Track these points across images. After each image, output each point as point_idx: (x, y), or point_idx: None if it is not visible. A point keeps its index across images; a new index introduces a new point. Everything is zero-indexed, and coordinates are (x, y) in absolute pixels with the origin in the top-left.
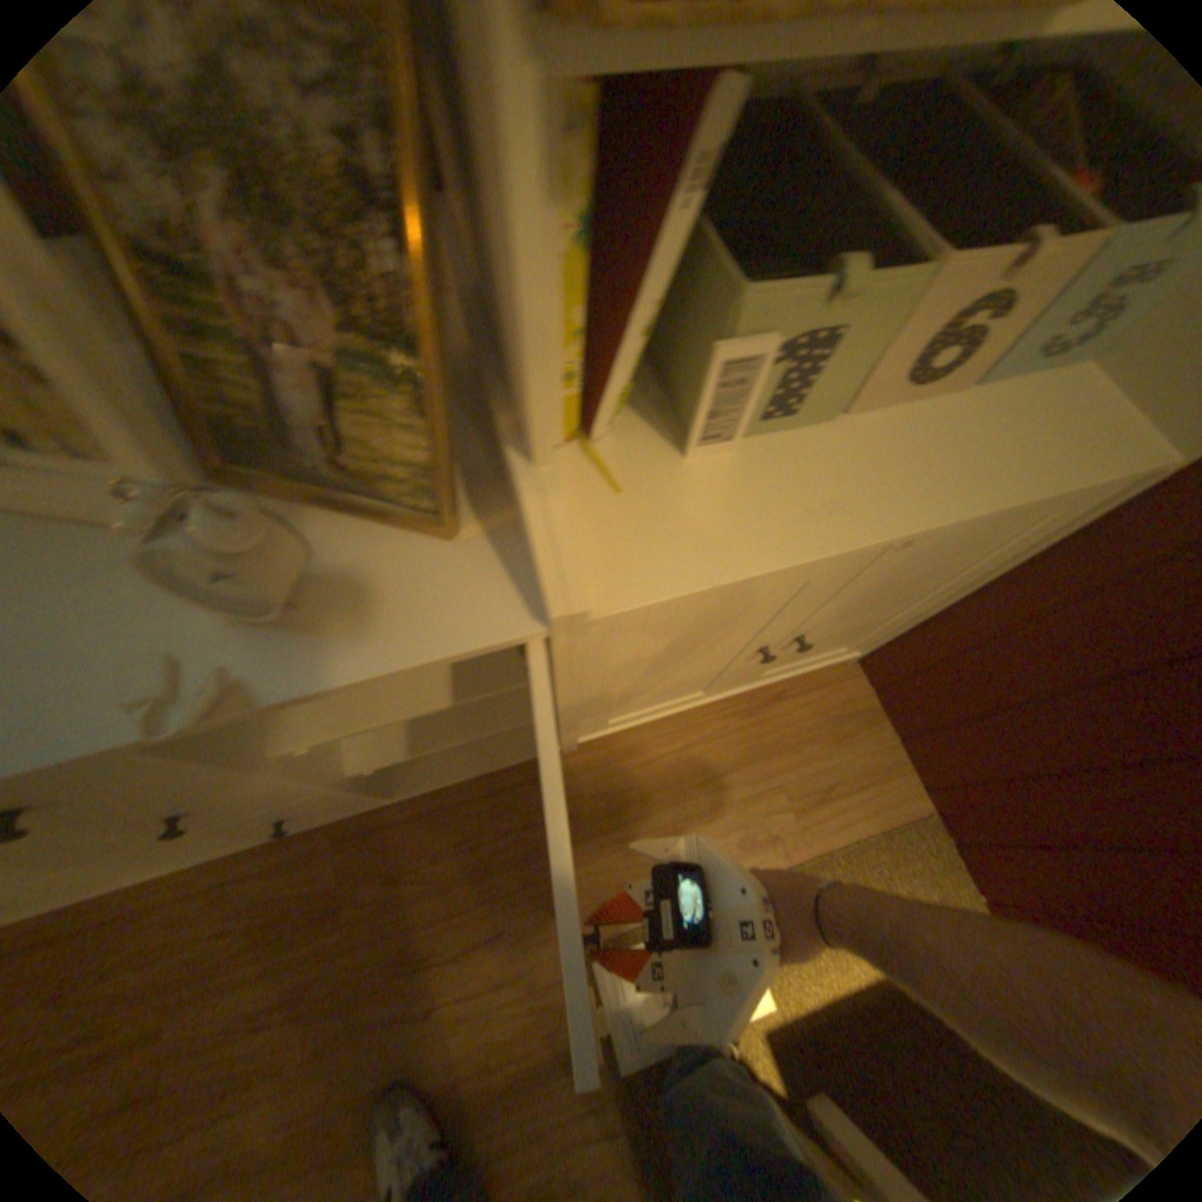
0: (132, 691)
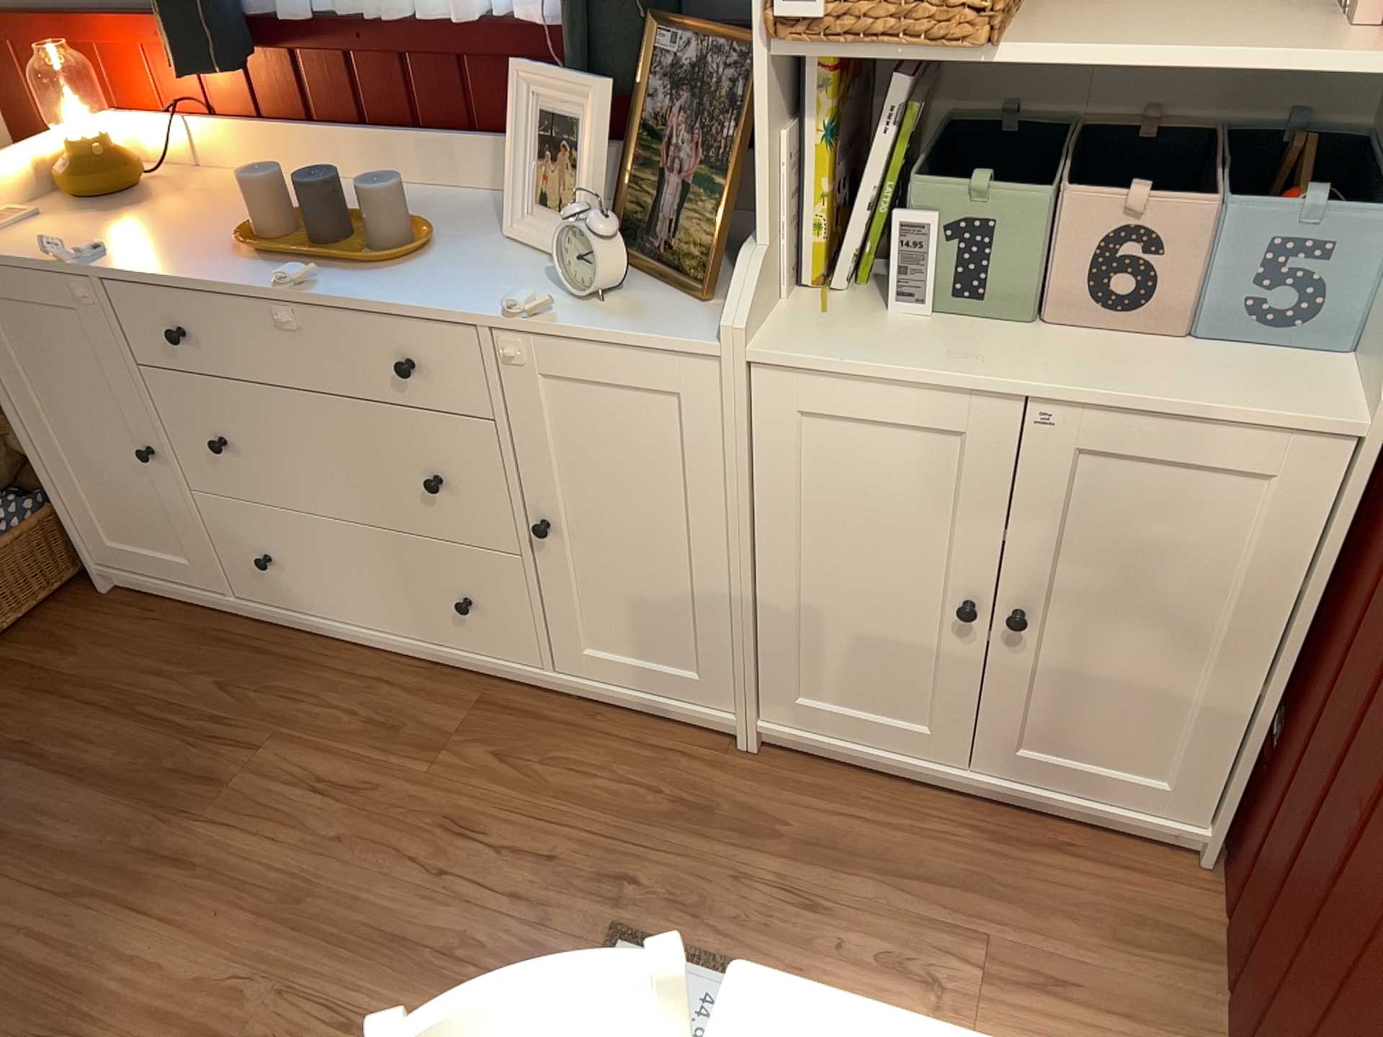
0: (515, 300)
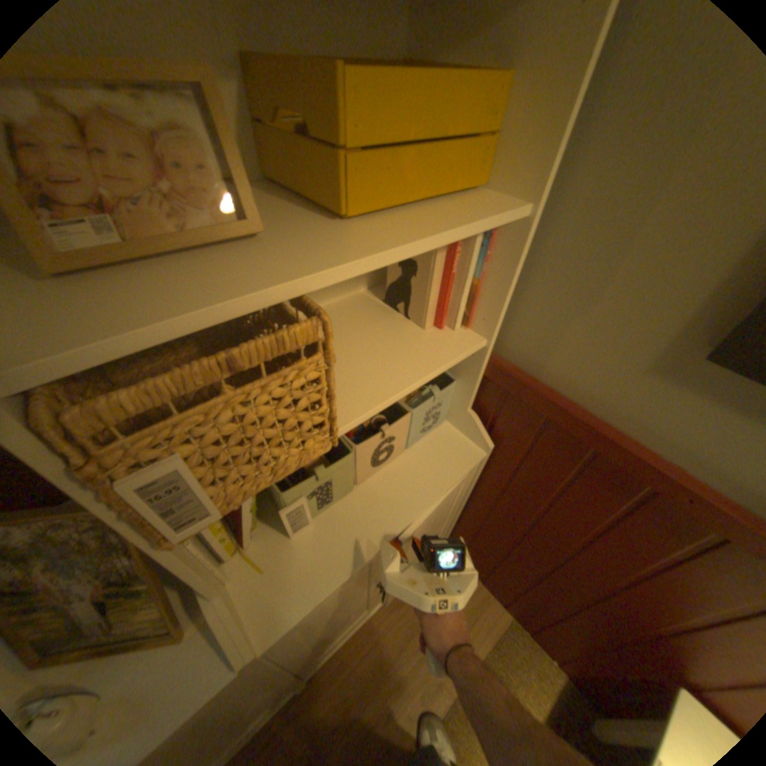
0: None
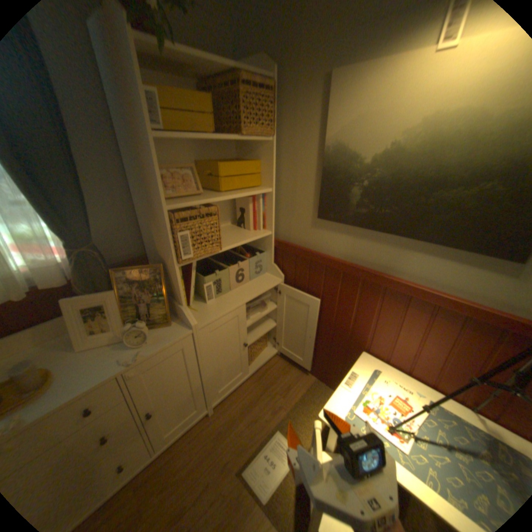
0: (122, 361)
